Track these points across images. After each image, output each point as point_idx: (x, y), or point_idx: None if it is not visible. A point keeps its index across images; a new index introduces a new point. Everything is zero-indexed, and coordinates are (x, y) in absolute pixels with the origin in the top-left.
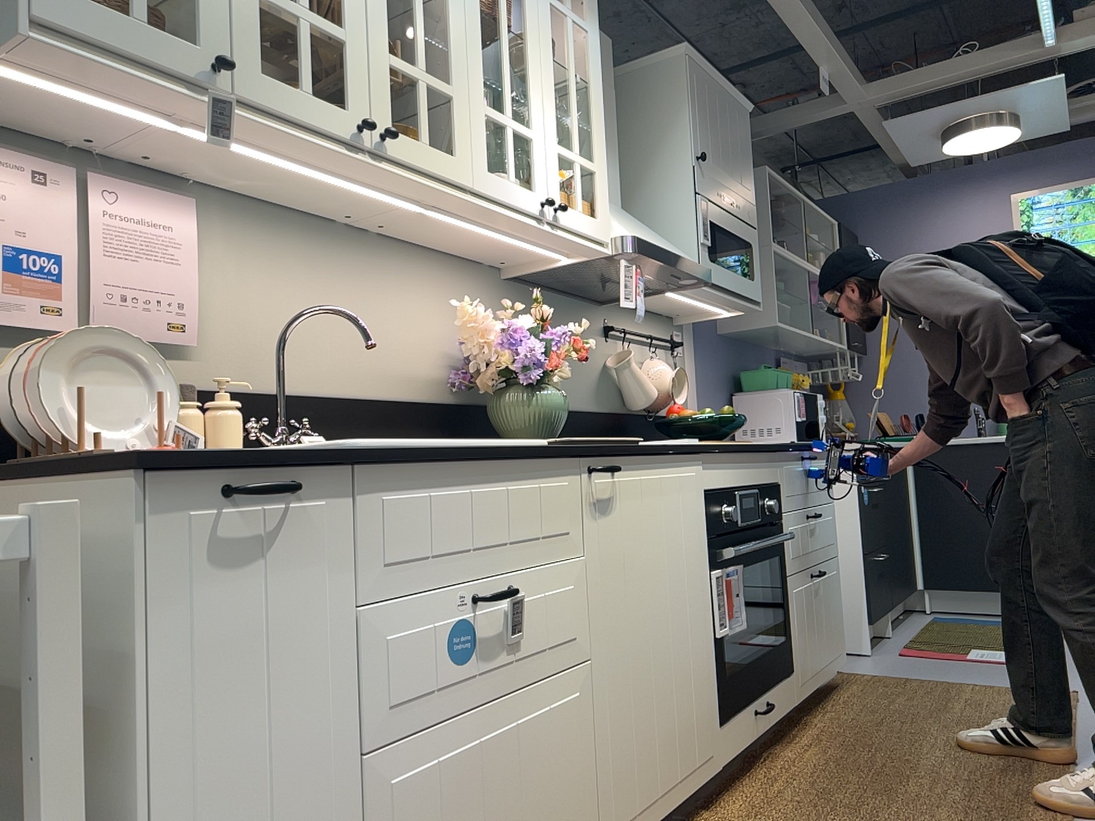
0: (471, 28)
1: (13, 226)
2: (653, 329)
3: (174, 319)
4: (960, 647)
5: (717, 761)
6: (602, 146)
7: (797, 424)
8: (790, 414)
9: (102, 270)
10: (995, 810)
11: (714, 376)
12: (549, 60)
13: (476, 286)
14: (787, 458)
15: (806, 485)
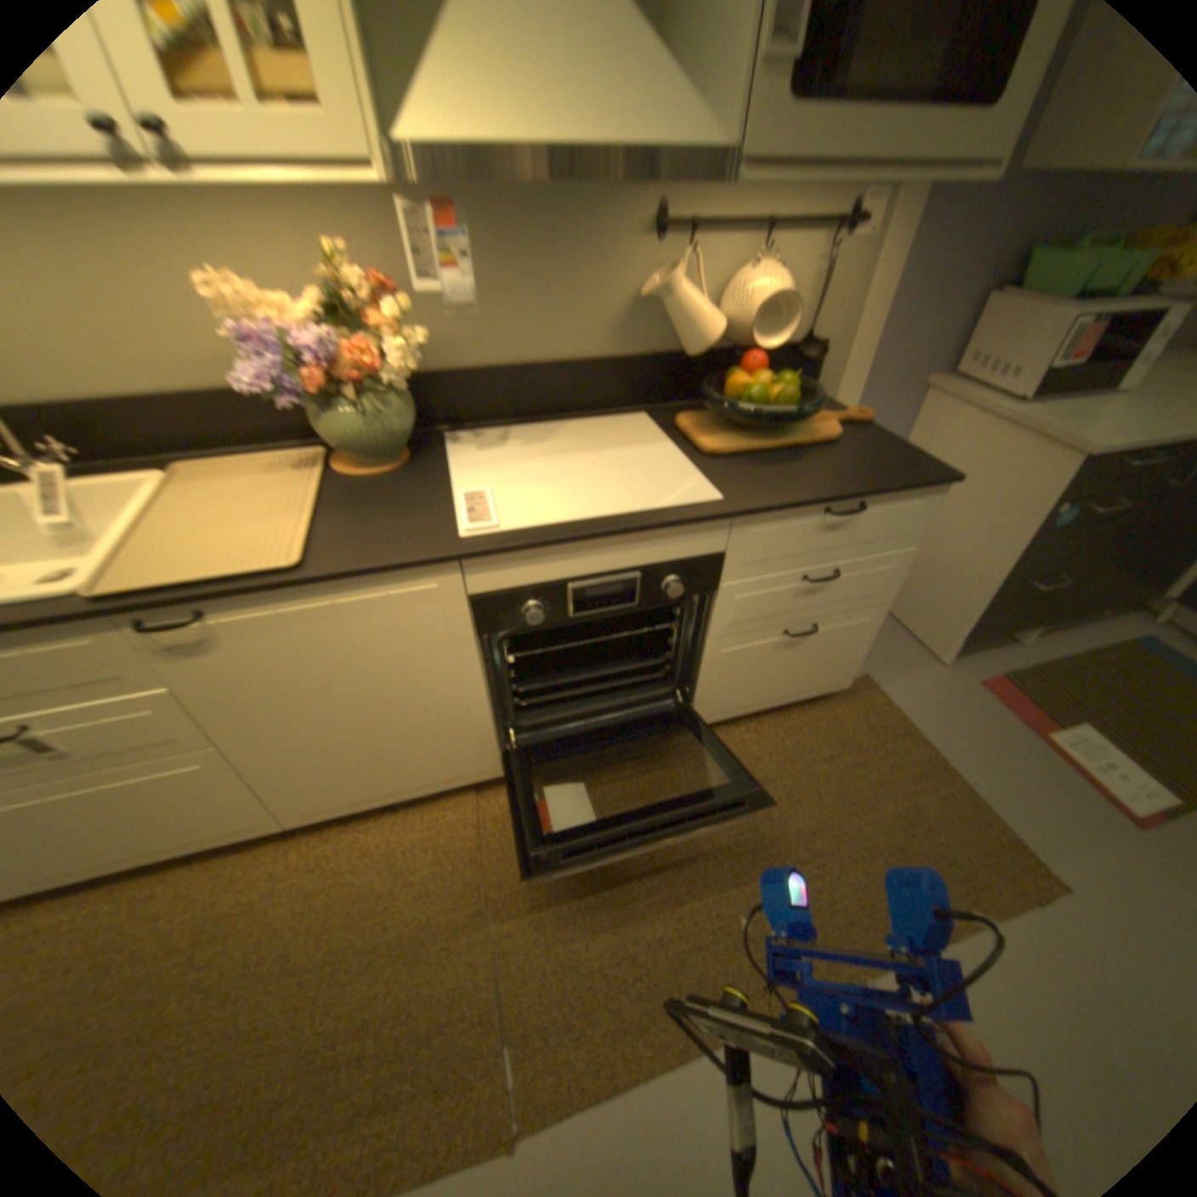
0: None
1: None
2: (793, 195)
3: None
4: (1076, 712)
5: (490, 773)
6: None
7: (1050, 369)
8: (1050, 348)
9: None
10: (647, 982)
11: (954, 256)
12: None
13: (324, 199)
14: (760, 518)
15: (816, 542)
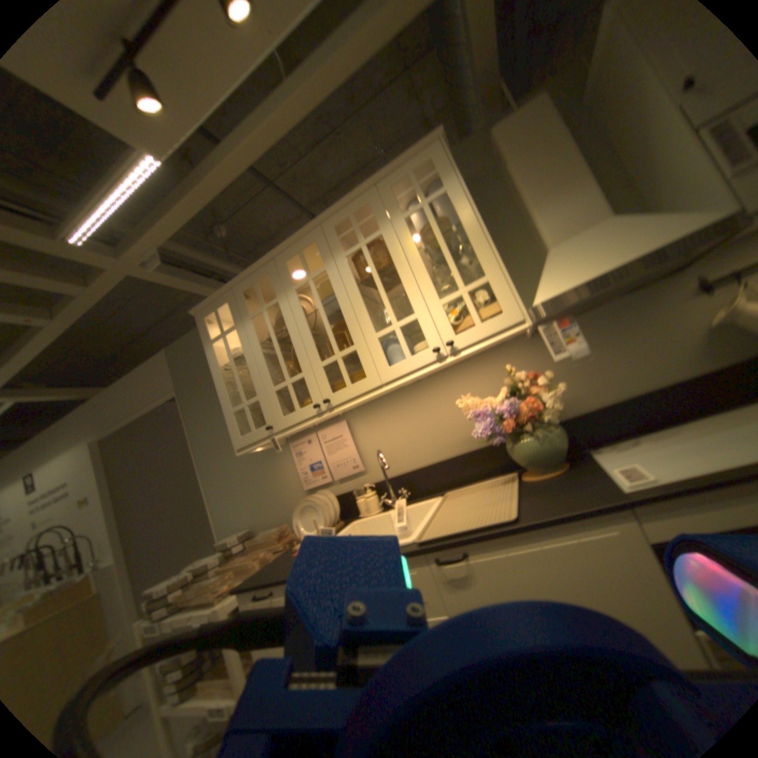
0: (353, 302)
1: (309, 457)
2: None
3: (354, 463)
4: None
5: None
6: (487, 253)
7: None
8: None
9: (330, 459)
10: None
11: None
12: (413, 253)
13: (504, 357)
14: None
15: None
